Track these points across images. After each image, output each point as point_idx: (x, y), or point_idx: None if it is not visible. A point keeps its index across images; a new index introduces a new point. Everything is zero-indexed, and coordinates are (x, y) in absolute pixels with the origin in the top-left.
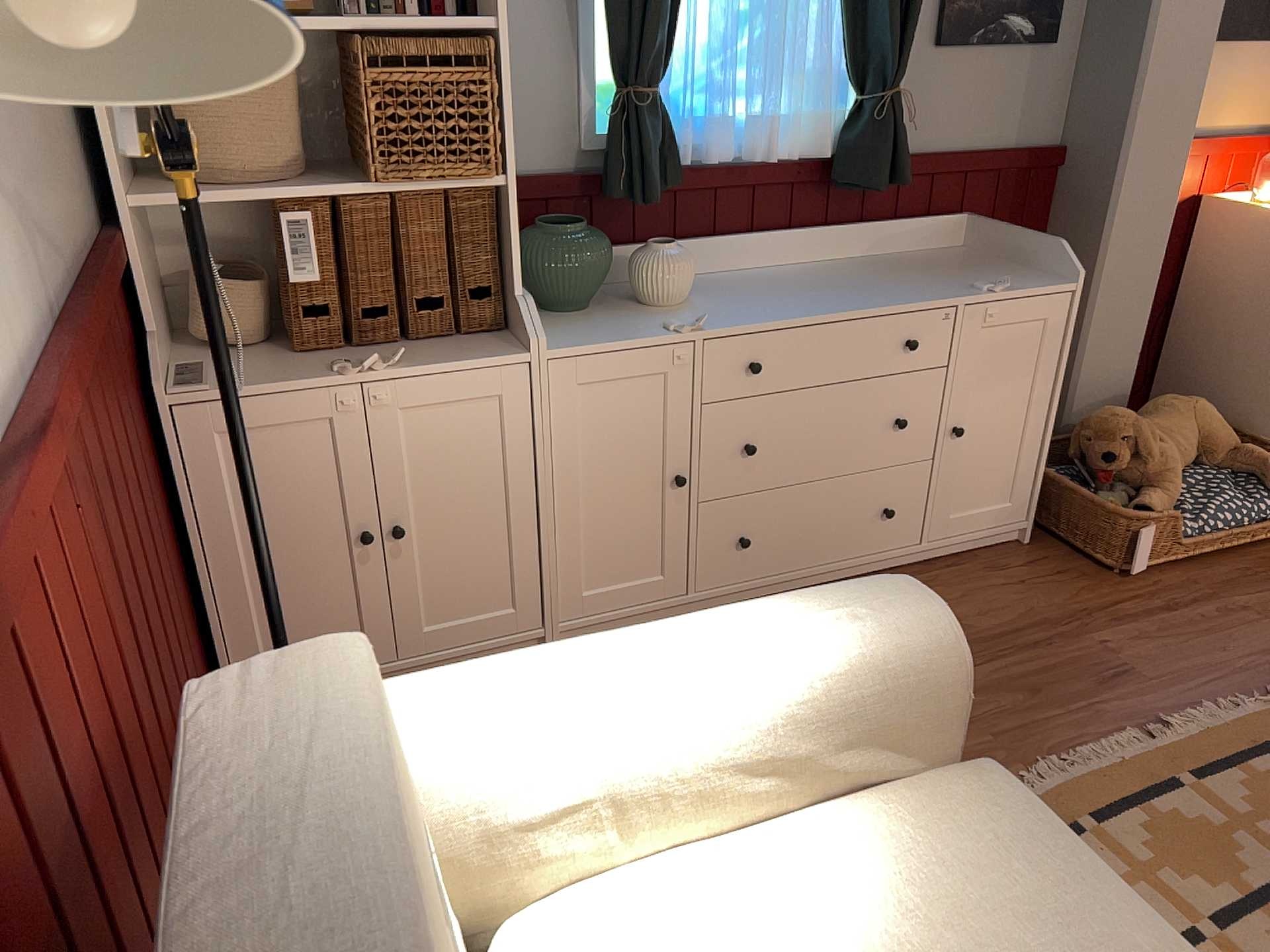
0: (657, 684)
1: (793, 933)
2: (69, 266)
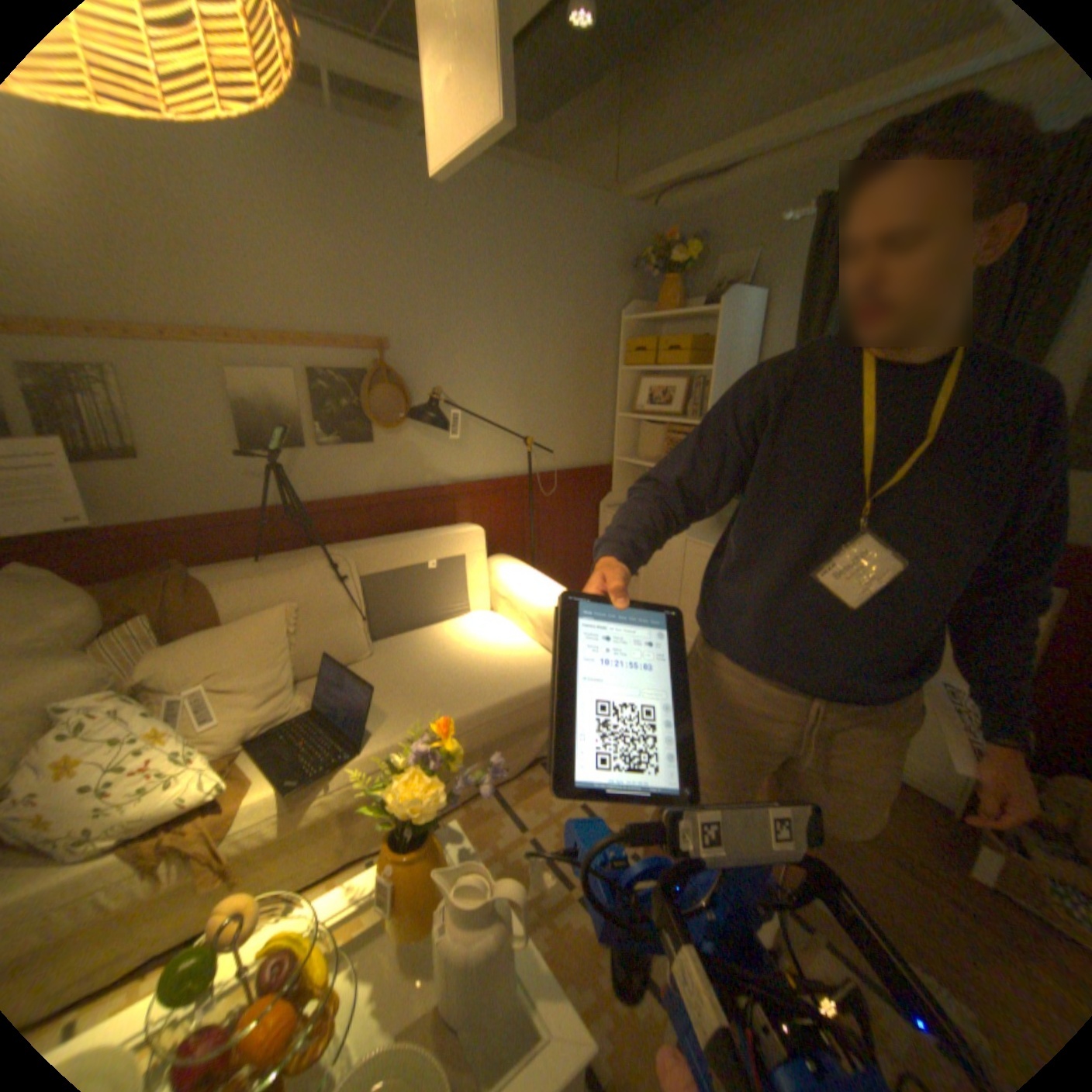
0: (535, 588)
1: (496, 642)
2: (568, 466)
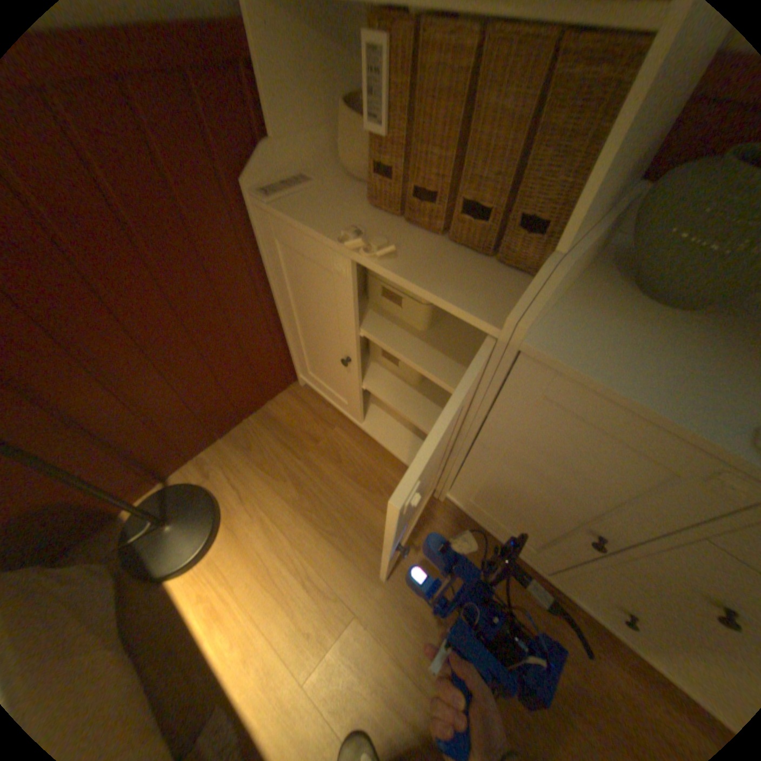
0: None
1: None
2: None
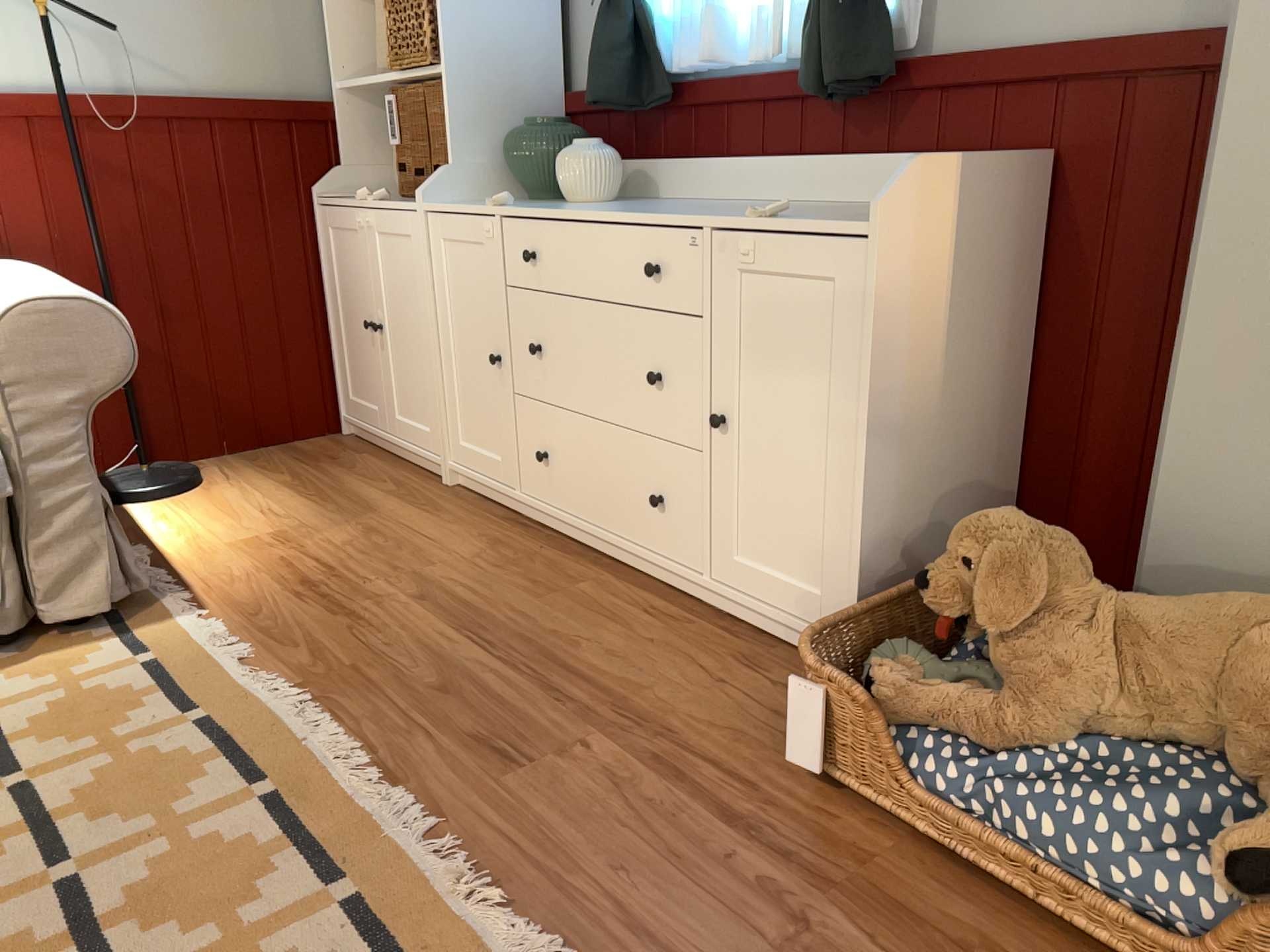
0: None
1: None
2: (211, 94)
